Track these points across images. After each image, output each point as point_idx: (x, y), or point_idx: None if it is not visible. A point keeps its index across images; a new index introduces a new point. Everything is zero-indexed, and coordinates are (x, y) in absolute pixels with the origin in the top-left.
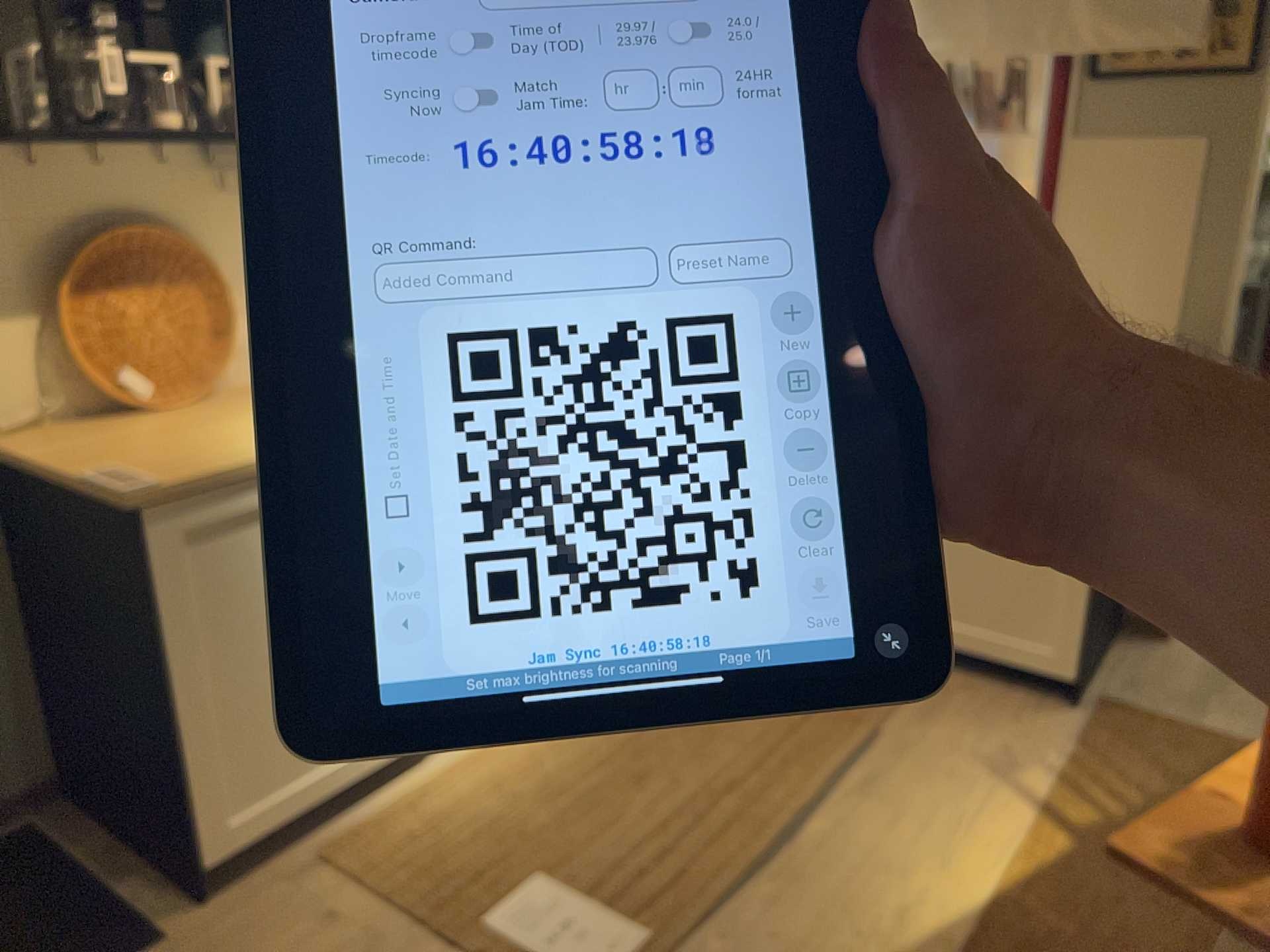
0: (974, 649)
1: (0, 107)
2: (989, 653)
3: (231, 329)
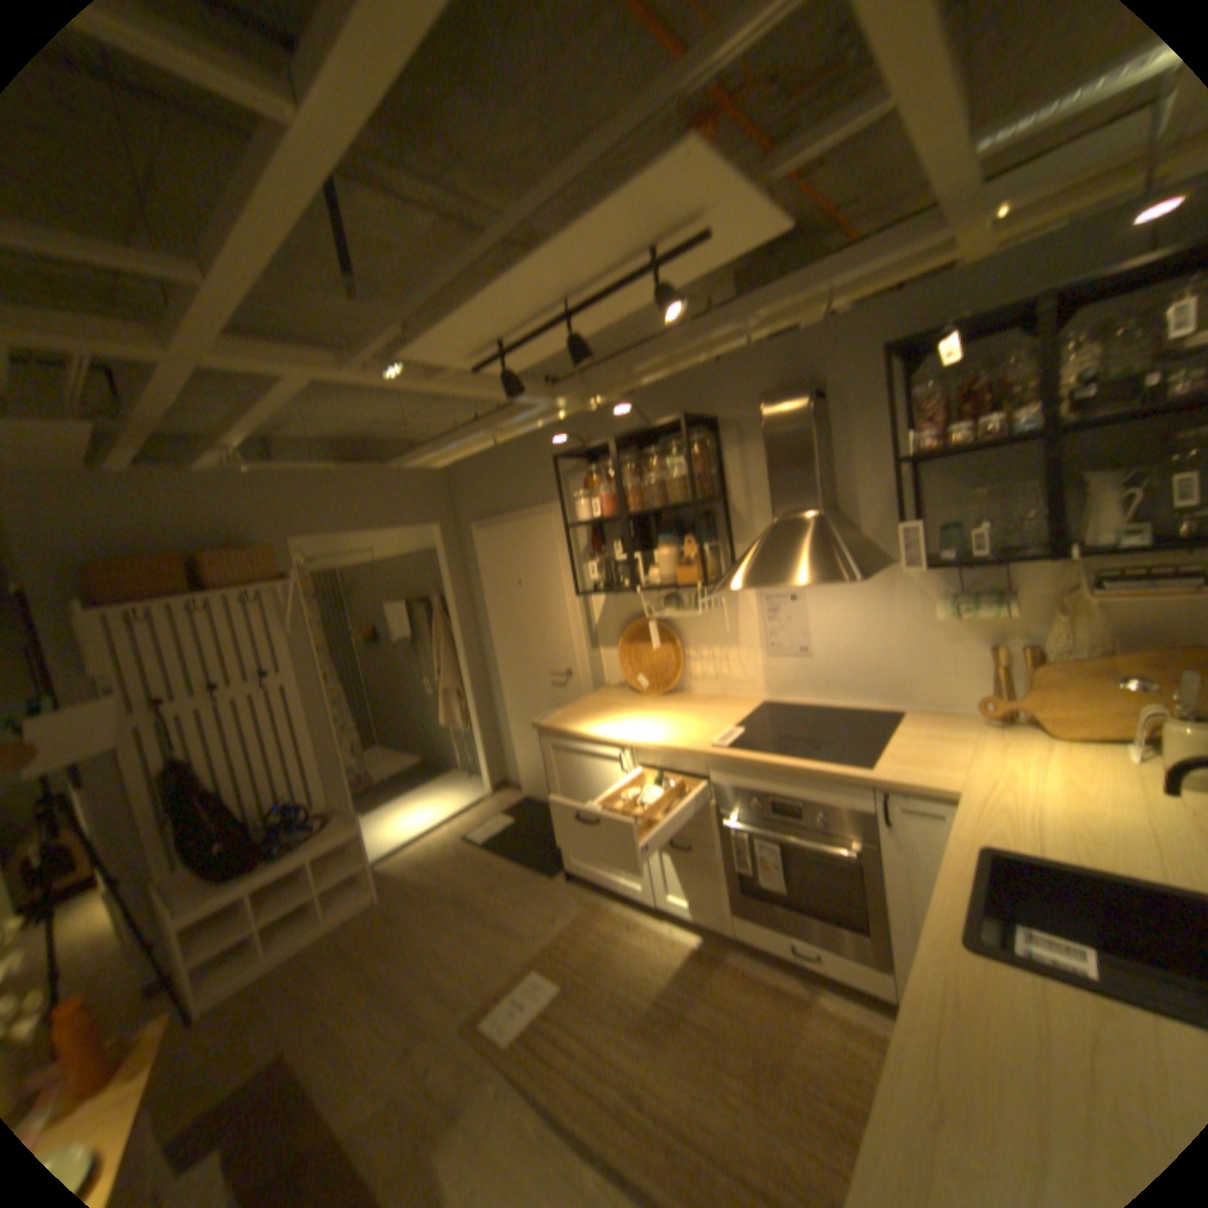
0: None
1: (613, 573)
2: None
3: (679, 665)
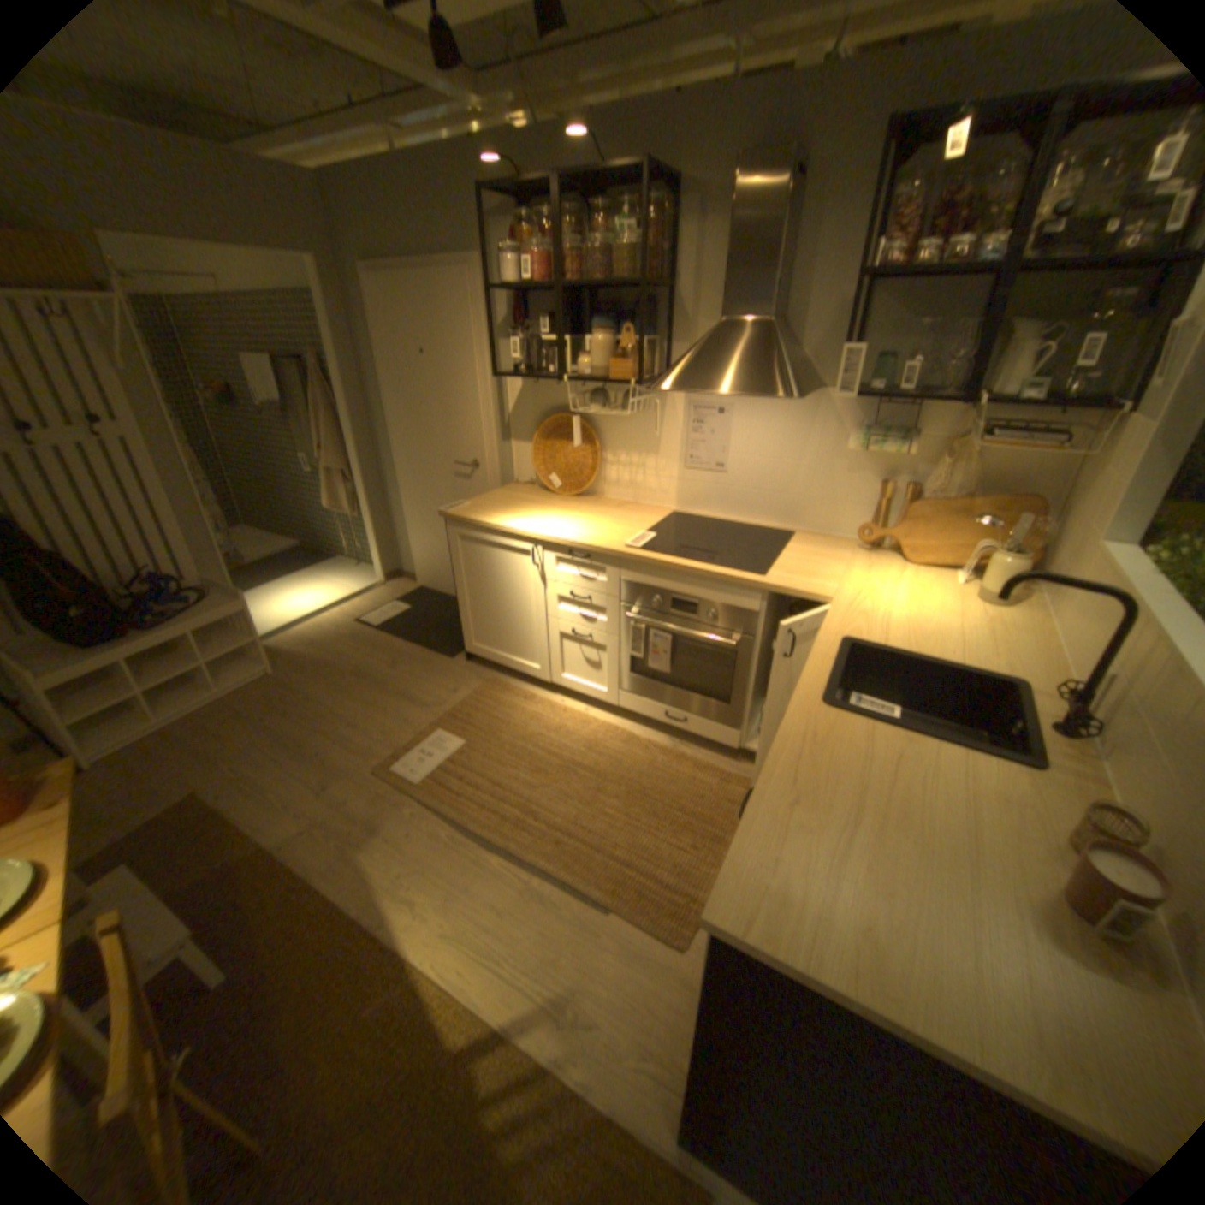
0: None
1: (534, 359)
2: None
3: (596, 470)
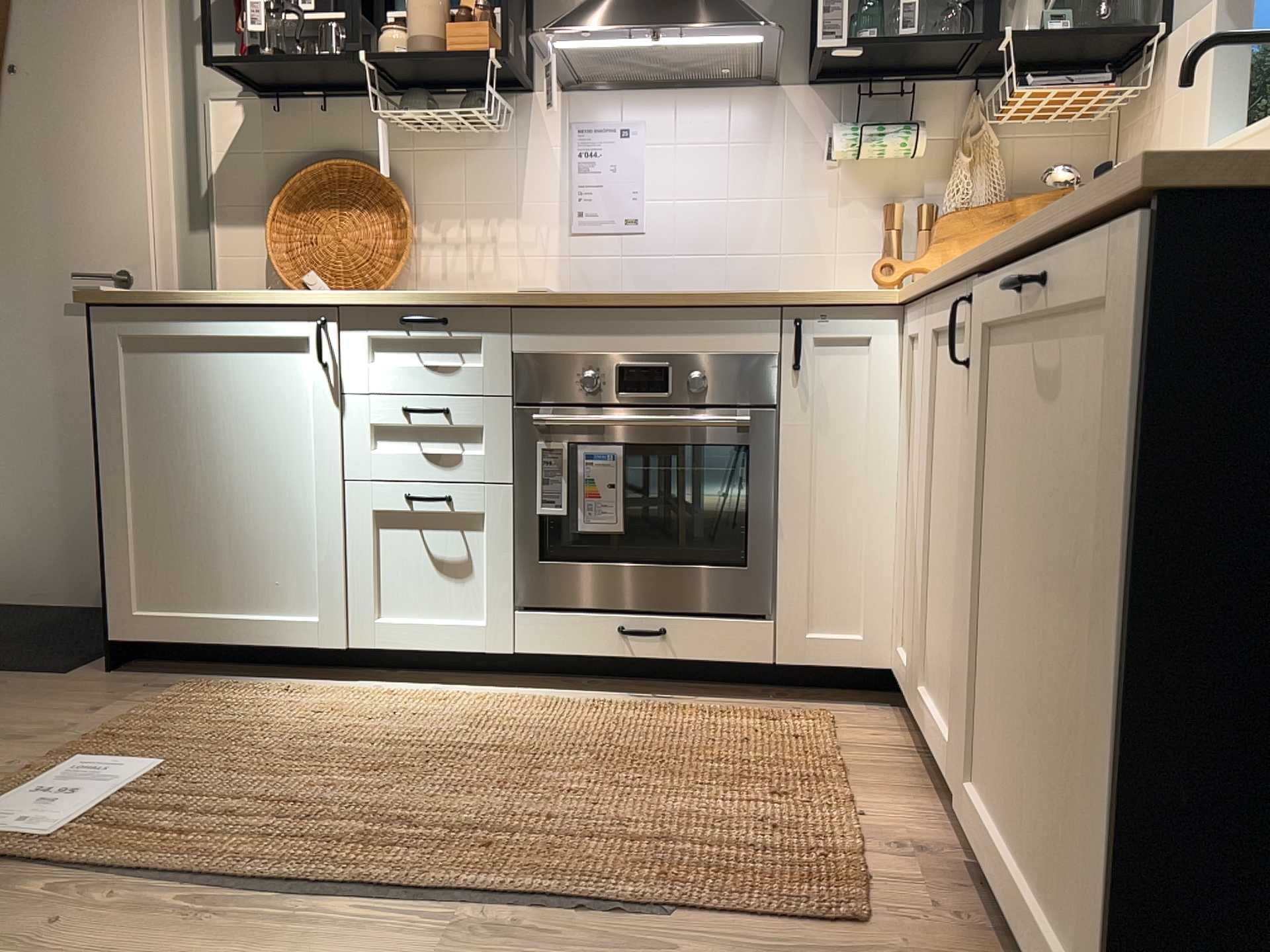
0: (1023, 918)
1: (272, 74)
2: (1035, 941)
3: (403, 251)
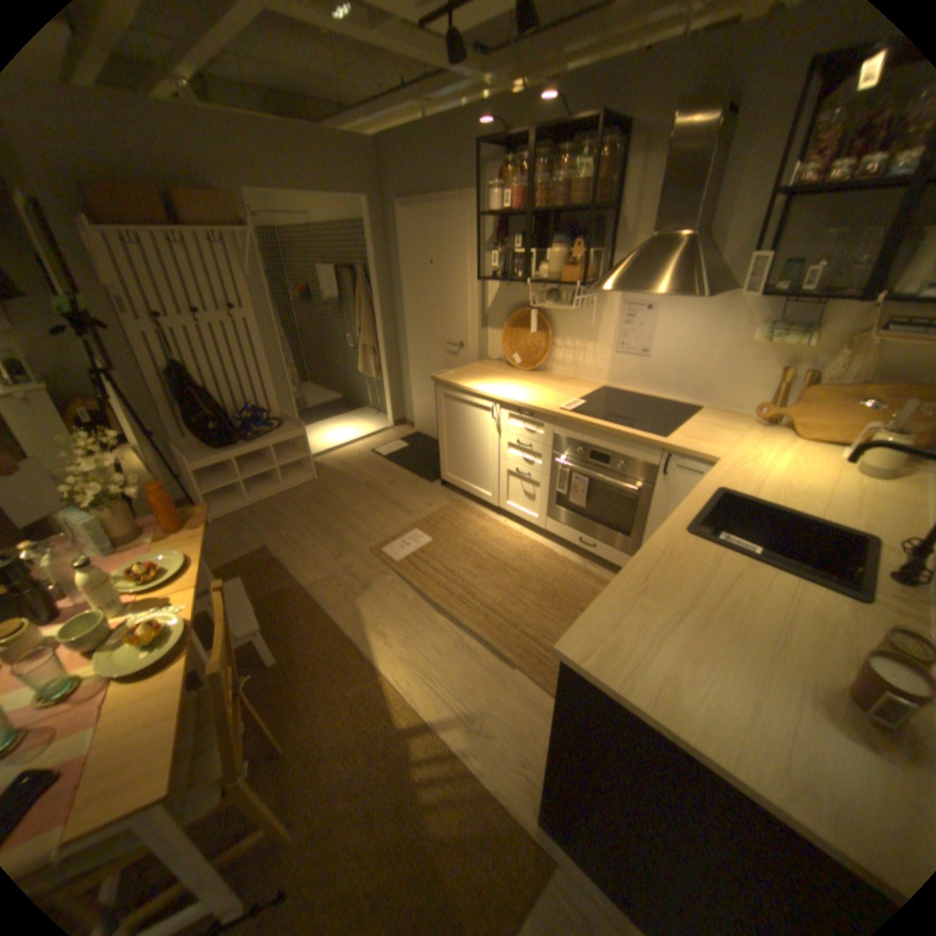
0: None
1: (509, 267)
2: None
3: (546, 351)
